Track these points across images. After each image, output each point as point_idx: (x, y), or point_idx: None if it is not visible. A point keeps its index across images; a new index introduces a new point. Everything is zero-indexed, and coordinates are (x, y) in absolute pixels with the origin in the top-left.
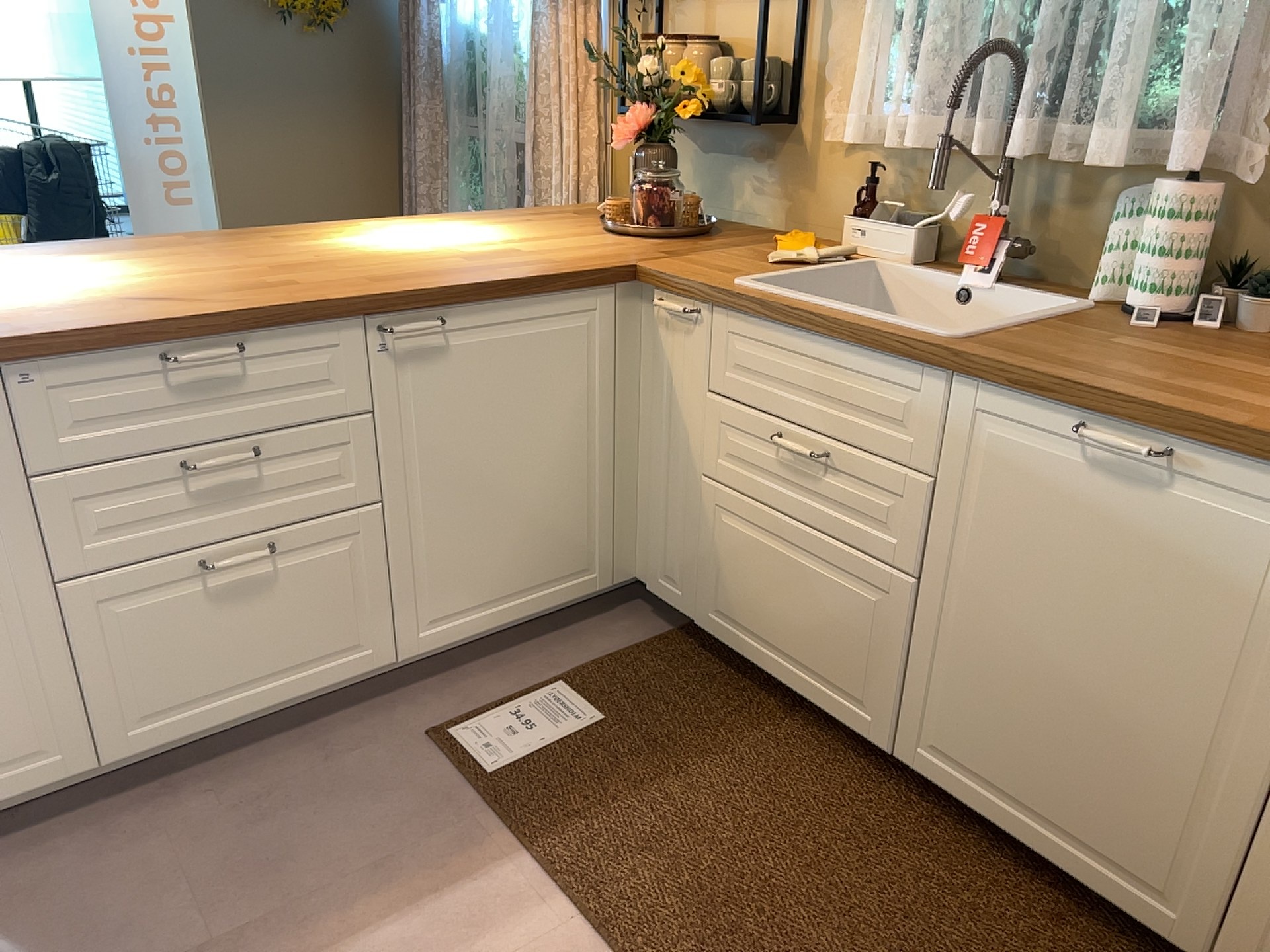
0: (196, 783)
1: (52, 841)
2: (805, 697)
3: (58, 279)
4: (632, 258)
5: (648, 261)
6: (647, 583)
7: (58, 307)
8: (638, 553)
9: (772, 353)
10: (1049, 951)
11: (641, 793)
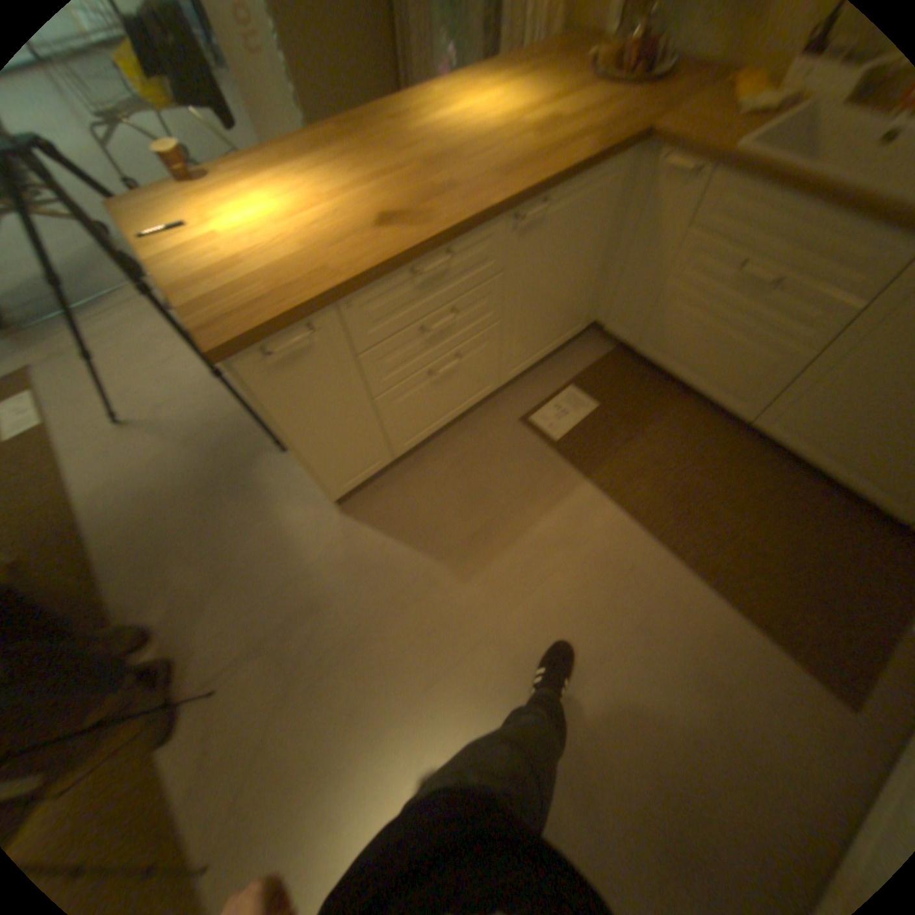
0: (427, 457)
1: (381, 491)
2: (701, 393)
3: (297, 199)
4: (644, 119)
5: (658, 122)
6: (601, 326)
7: (330, 240)
8: (599, 311)
9: (759, 208)
10: (824, 513)
11: (627, 447)
